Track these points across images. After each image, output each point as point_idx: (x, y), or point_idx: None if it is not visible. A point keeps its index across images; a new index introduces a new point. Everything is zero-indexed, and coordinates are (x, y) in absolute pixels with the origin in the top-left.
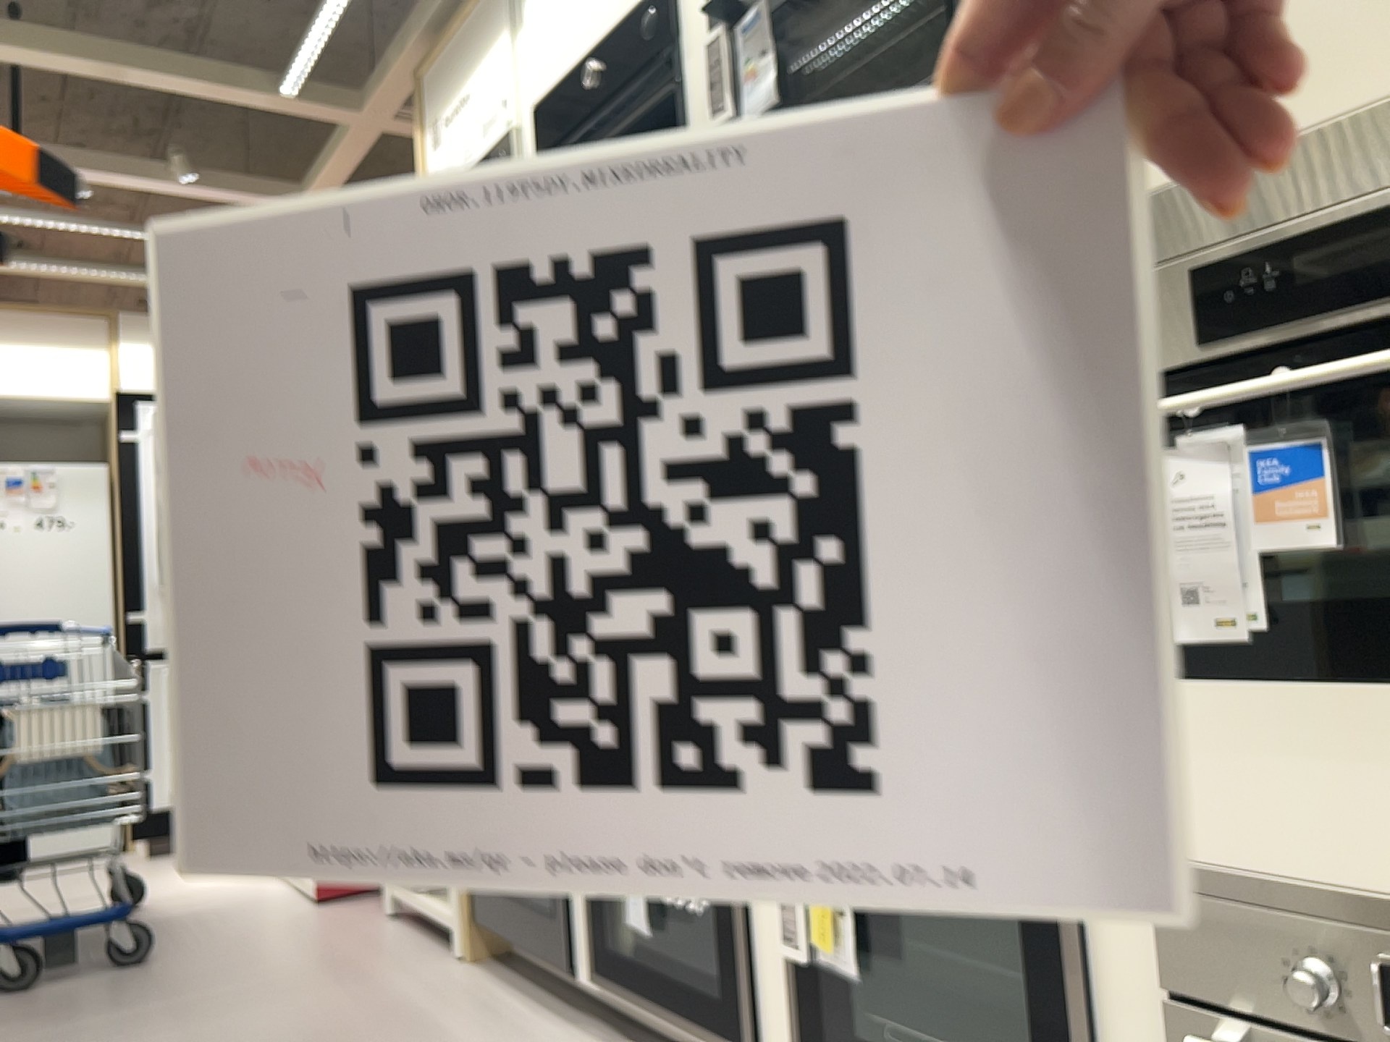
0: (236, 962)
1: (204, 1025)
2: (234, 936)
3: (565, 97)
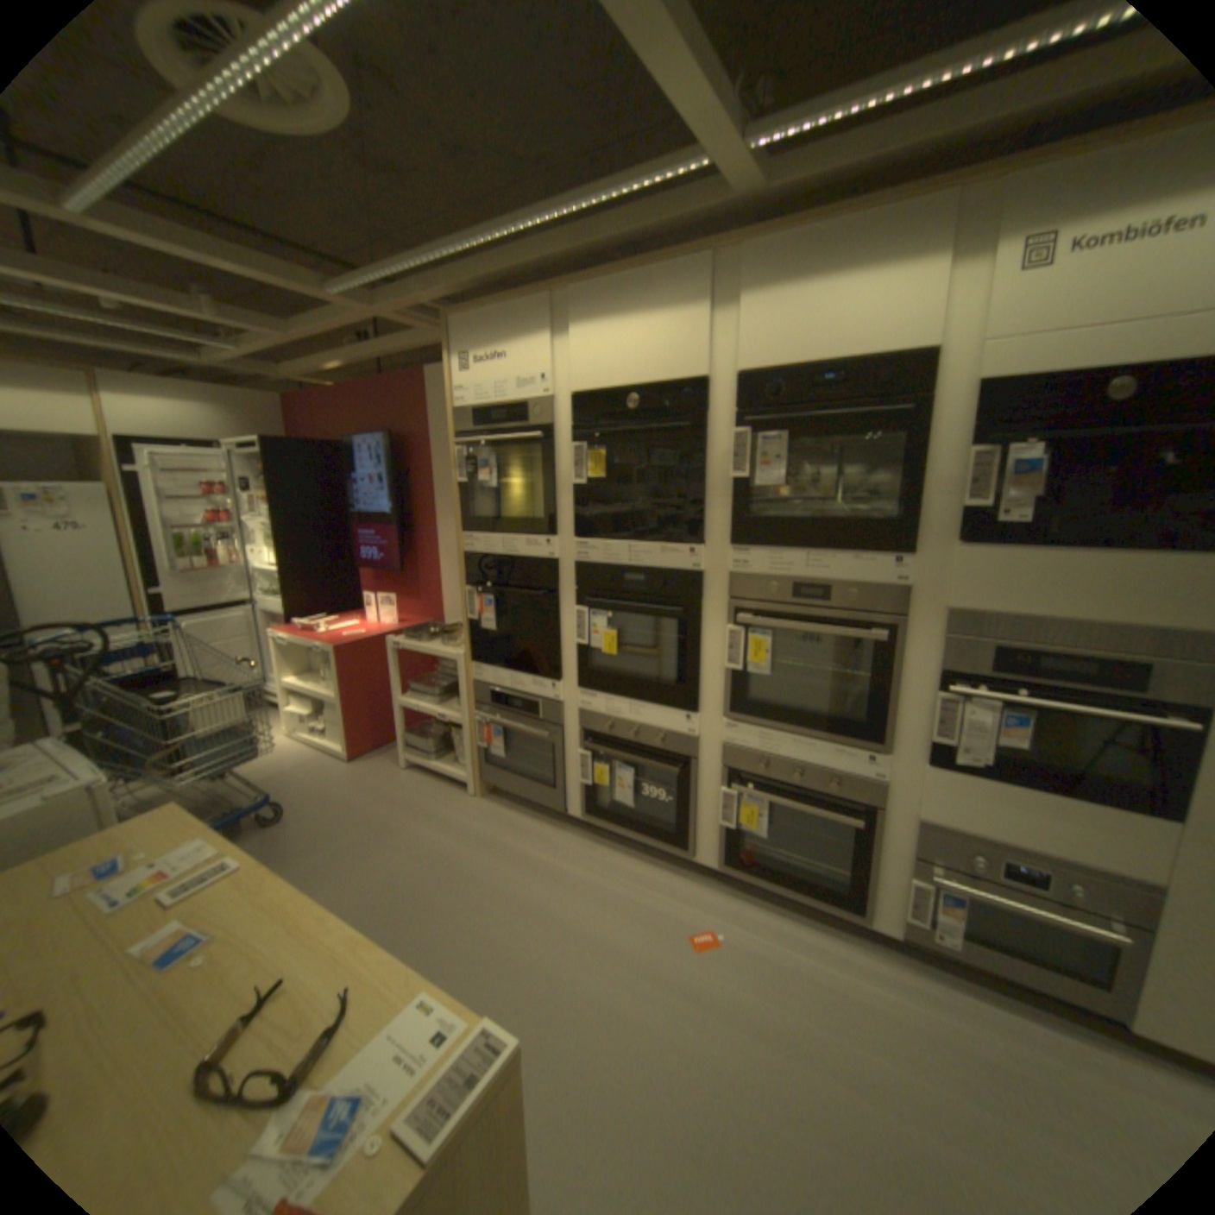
0: (341, 816)
1: (368, 864)
2: (319, 796)
3: (600, 399)
